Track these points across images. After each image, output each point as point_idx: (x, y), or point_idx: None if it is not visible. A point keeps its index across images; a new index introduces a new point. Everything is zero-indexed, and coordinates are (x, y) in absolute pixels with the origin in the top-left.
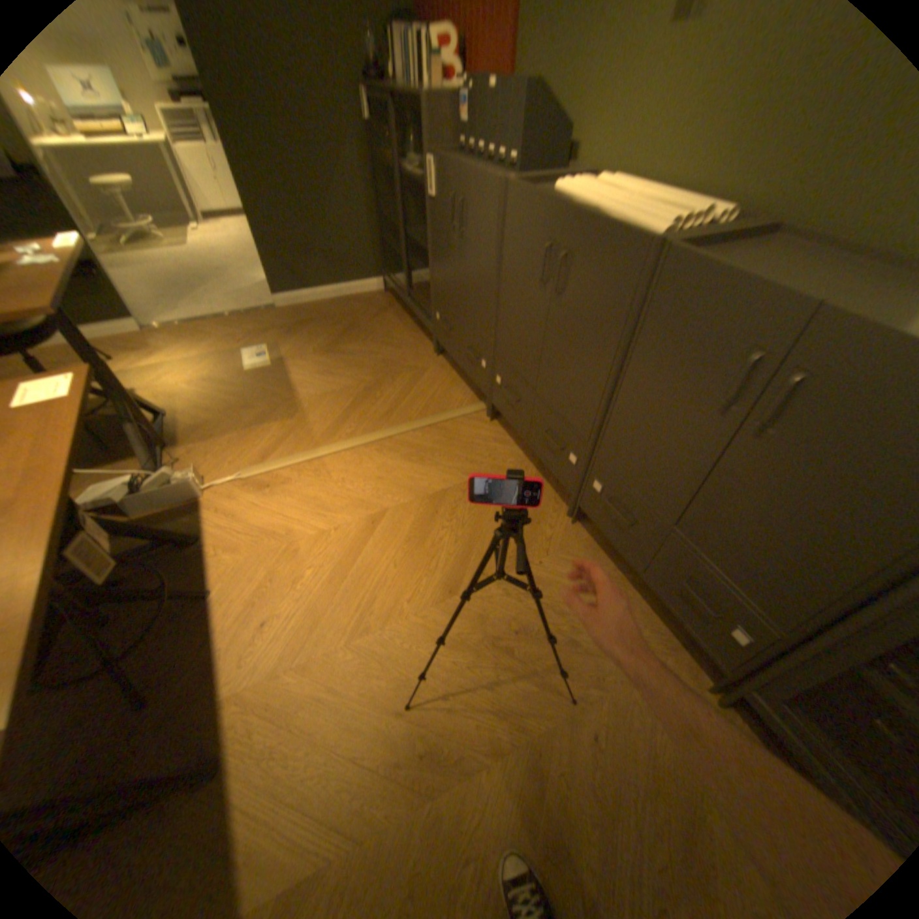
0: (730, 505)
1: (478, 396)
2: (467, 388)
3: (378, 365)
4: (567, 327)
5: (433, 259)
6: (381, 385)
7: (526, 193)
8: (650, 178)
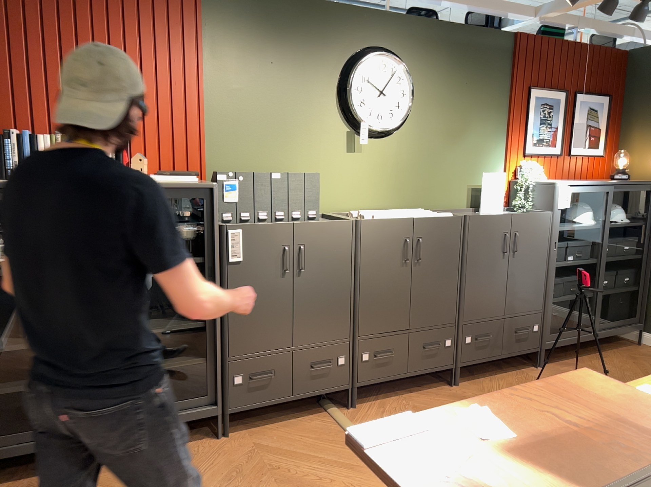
0: (515, 286)
1: (312, 413)
2: (297, 419)
3: (229, 486)
4: (427, 274)
5: (227, 321)
6: (282, 480)
7: (380, 222)
8: (357, 210)
